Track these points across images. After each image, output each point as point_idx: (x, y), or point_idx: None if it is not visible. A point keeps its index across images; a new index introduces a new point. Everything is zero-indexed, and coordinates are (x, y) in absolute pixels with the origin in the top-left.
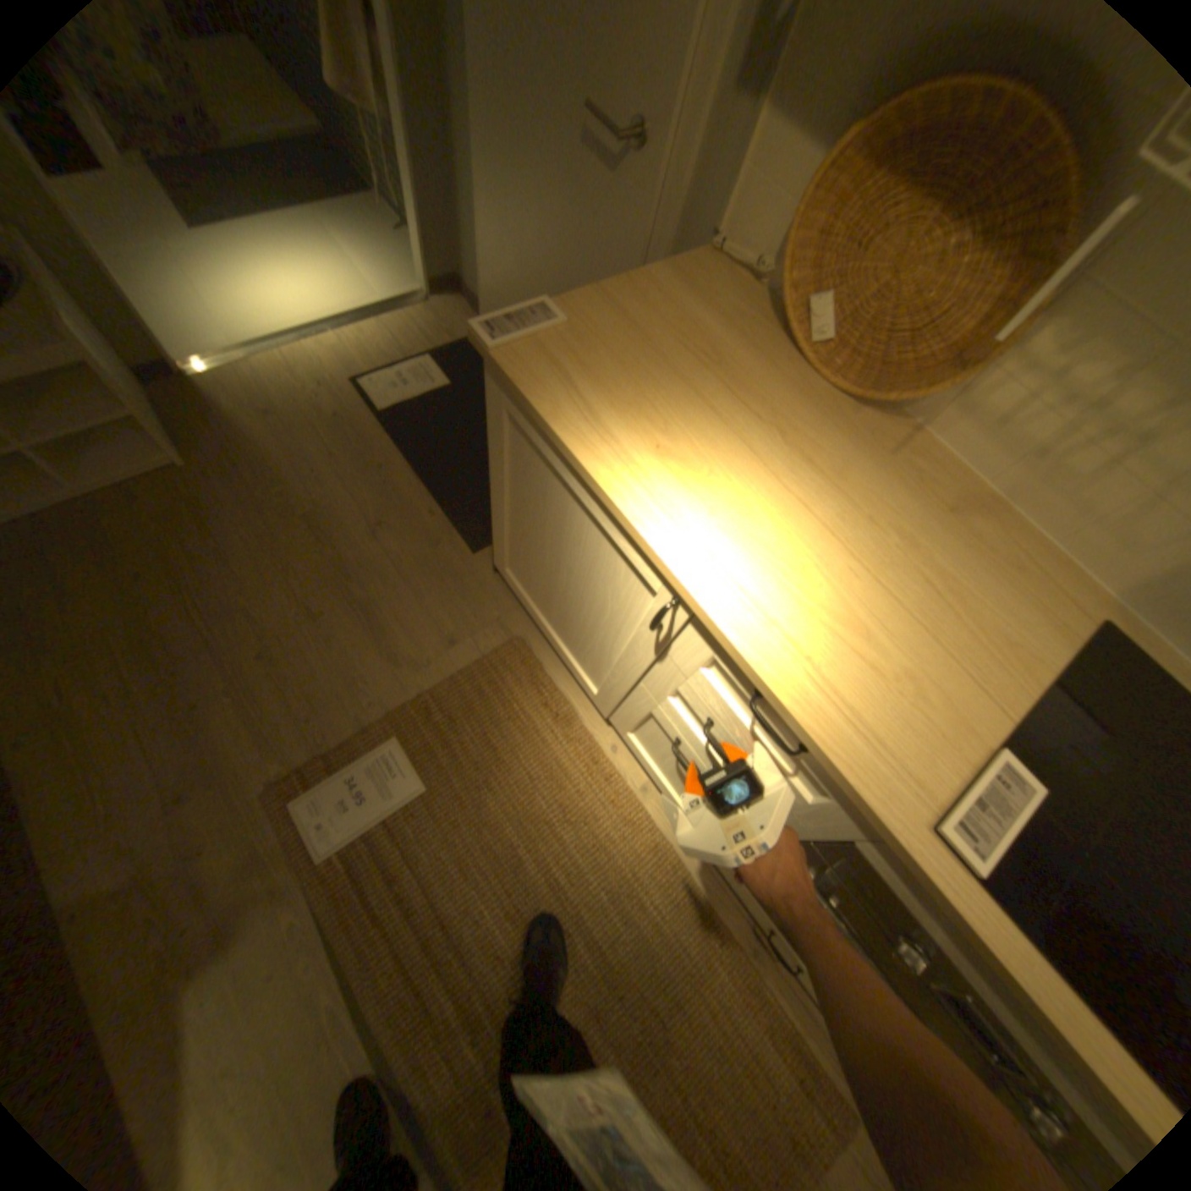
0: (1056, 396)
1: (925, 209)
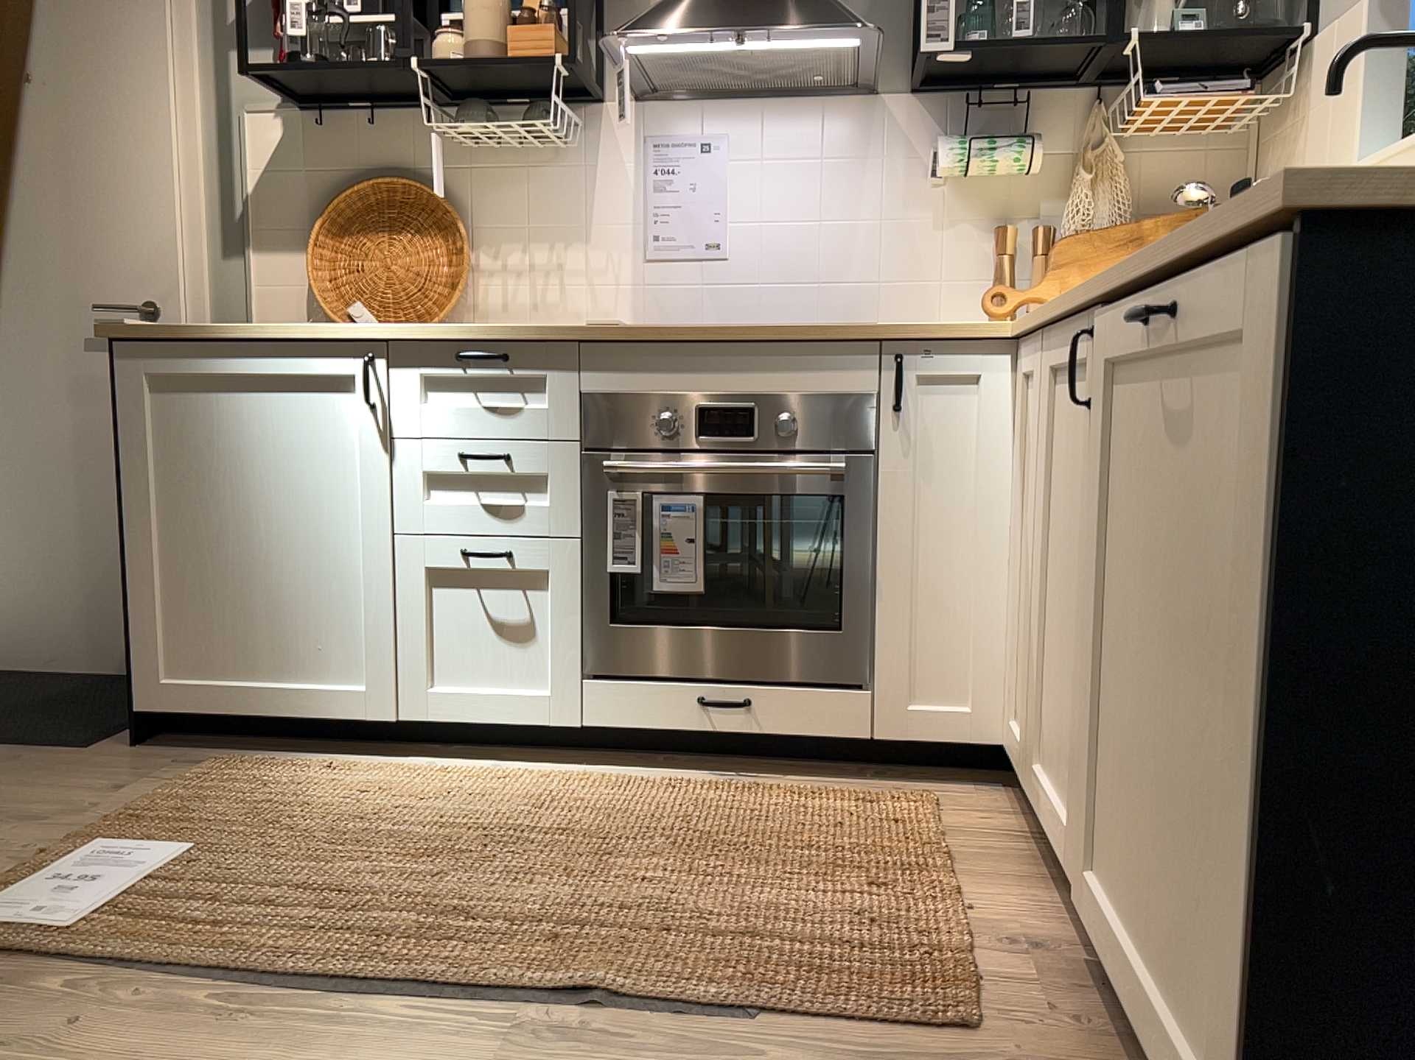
0: (509, 279)
1: (378, 239)
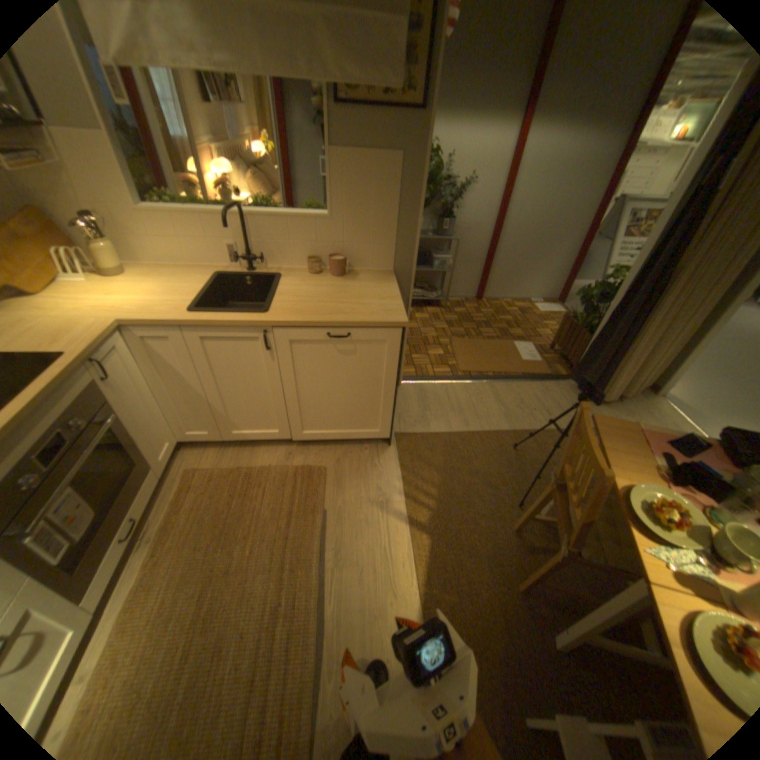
0: None
1: None
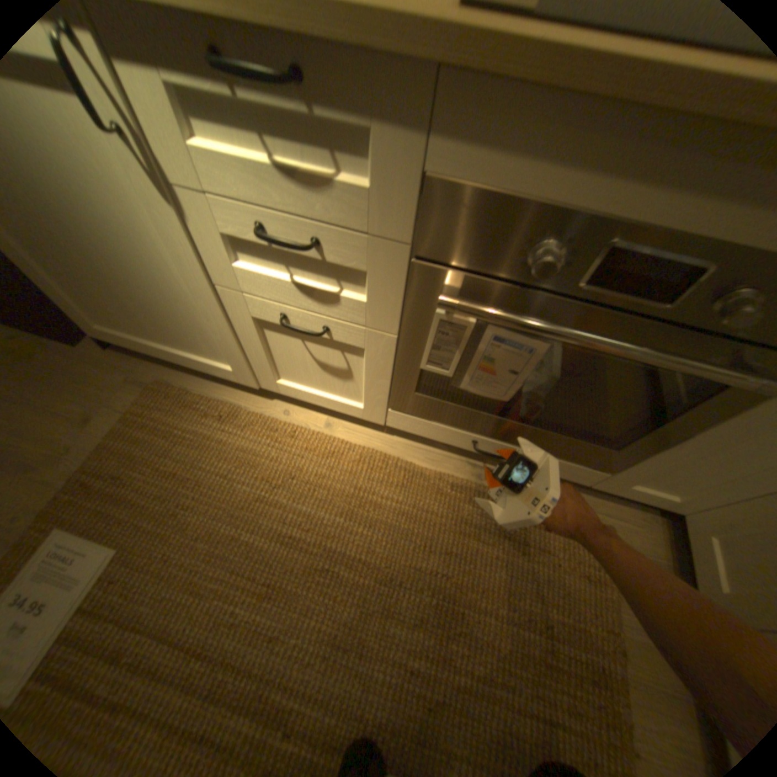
0: None
1: None
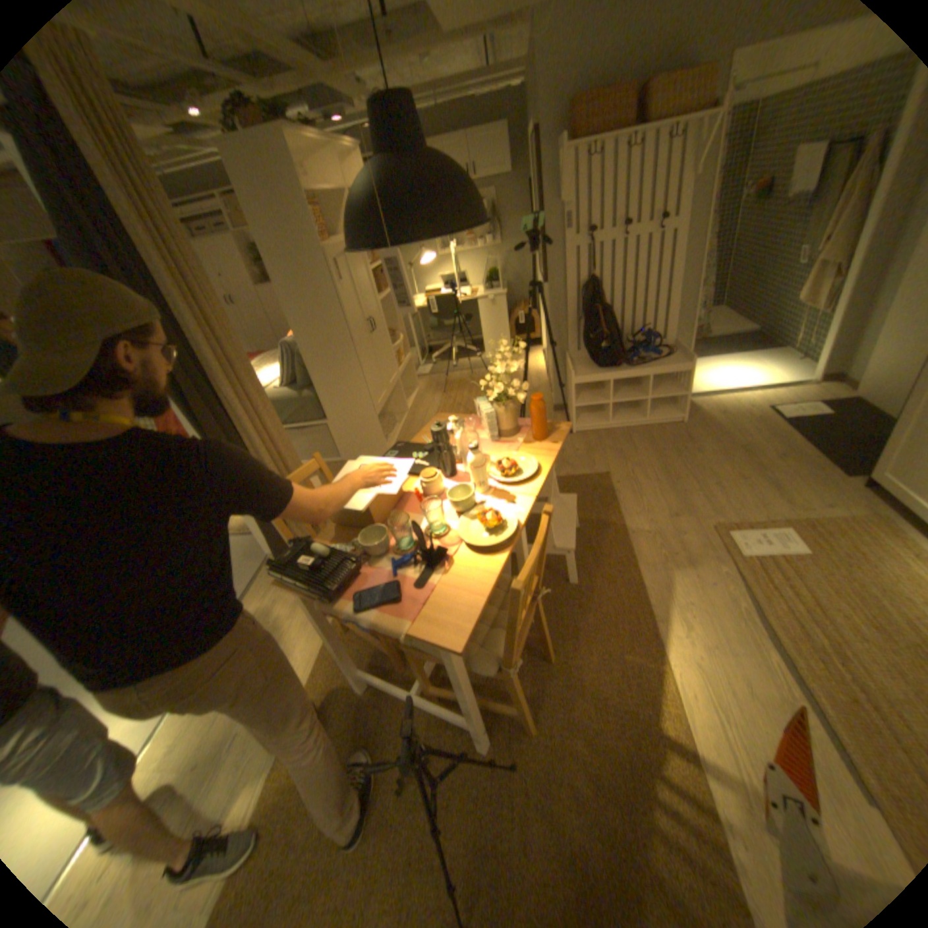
0: None
1: None
